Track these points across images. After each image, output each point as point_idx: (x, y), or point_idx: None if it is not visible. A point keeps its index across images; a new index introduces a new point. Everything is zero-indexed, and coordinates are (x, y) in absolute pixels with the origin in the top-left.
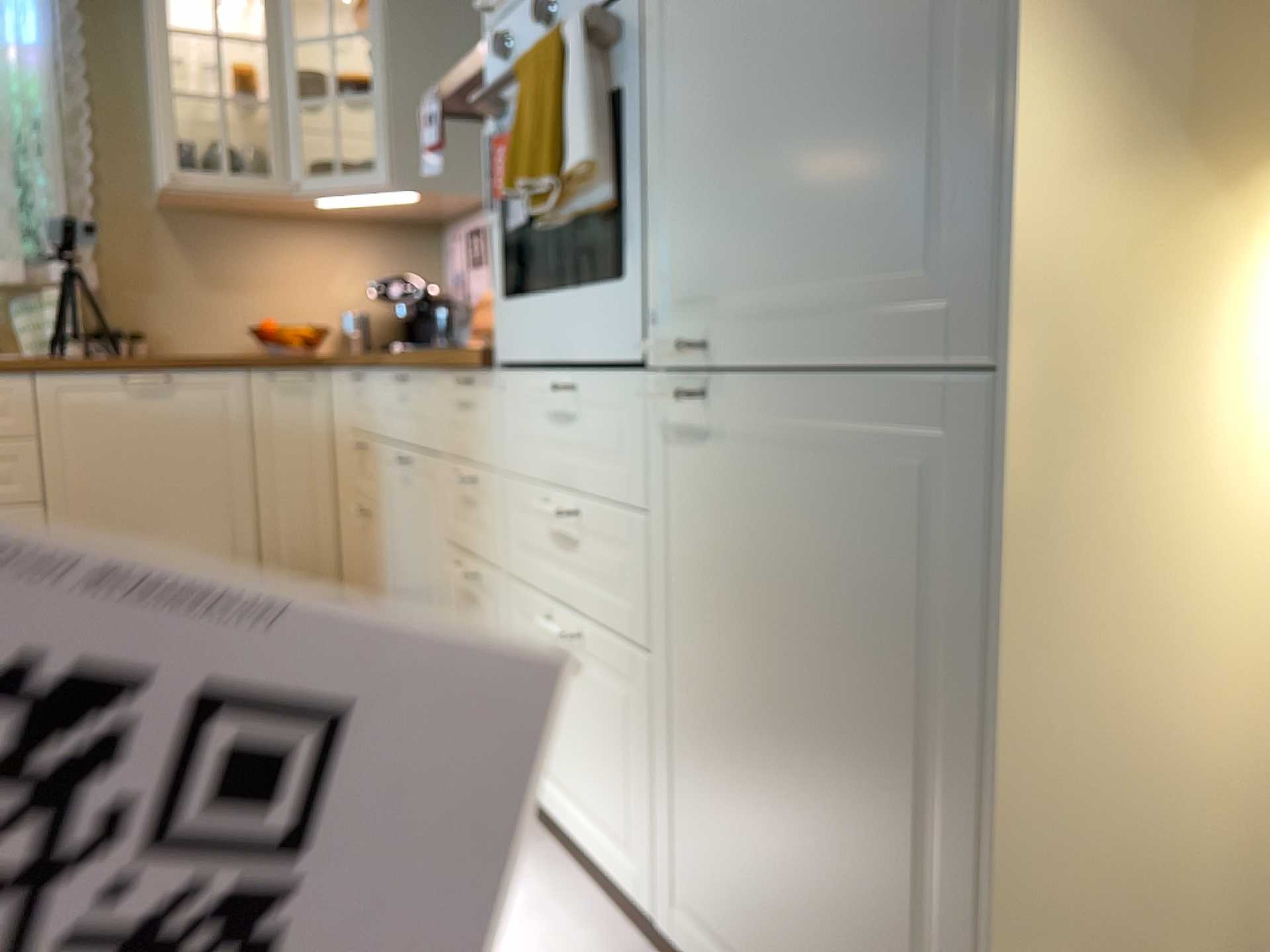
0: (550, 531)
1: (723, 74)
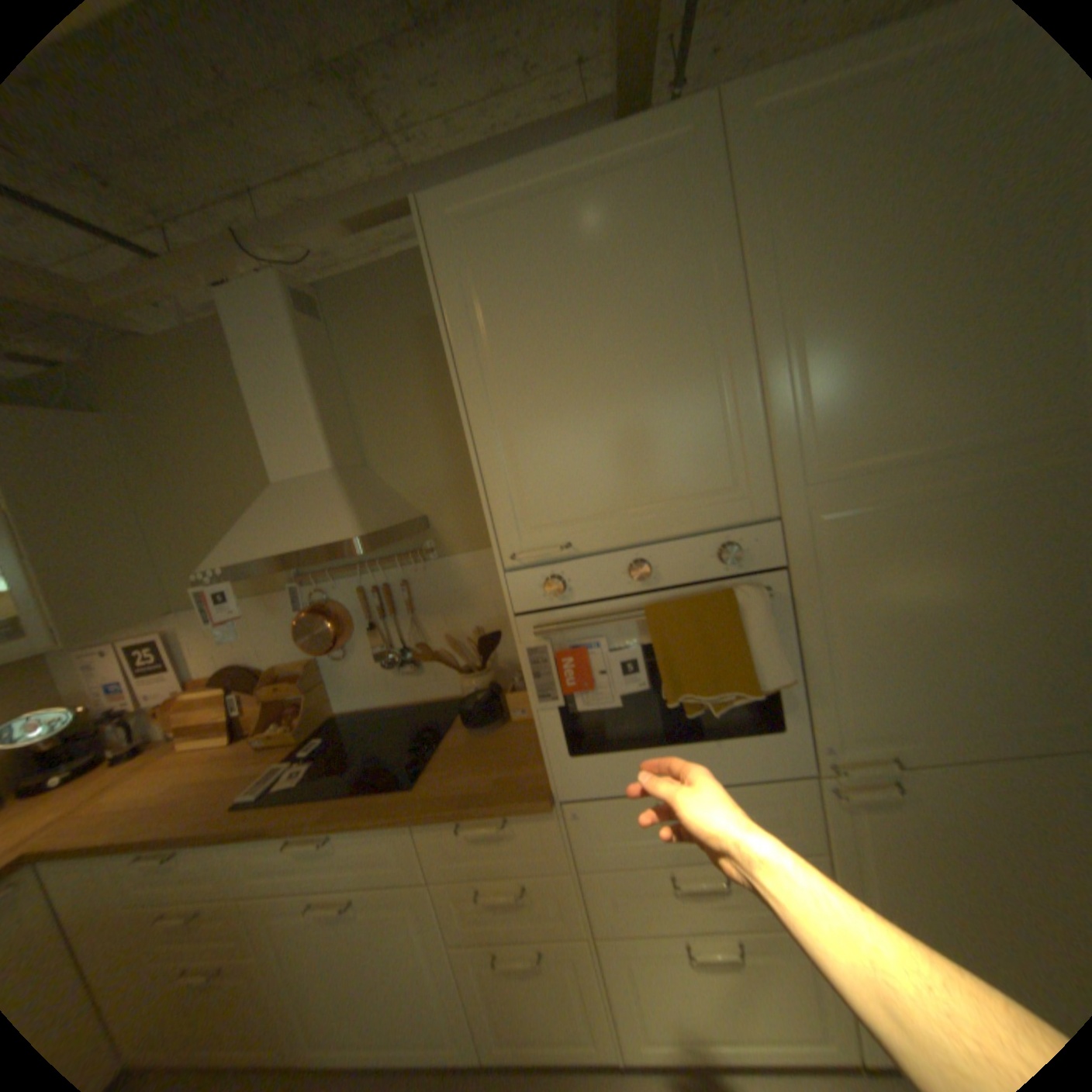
0: (669, 892)
1: (887, 627)
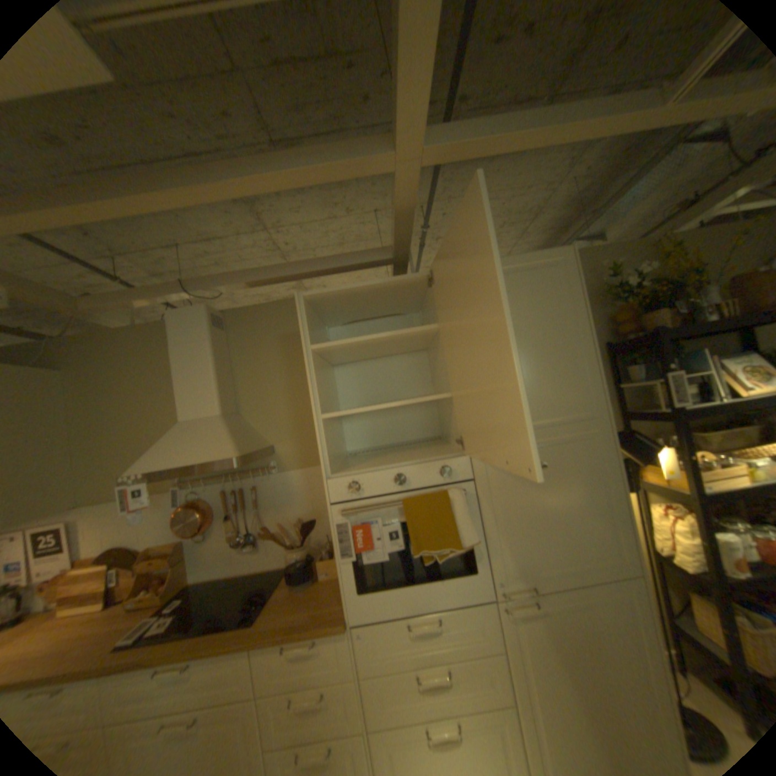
0: (416, 691)
1: (524, 513)
